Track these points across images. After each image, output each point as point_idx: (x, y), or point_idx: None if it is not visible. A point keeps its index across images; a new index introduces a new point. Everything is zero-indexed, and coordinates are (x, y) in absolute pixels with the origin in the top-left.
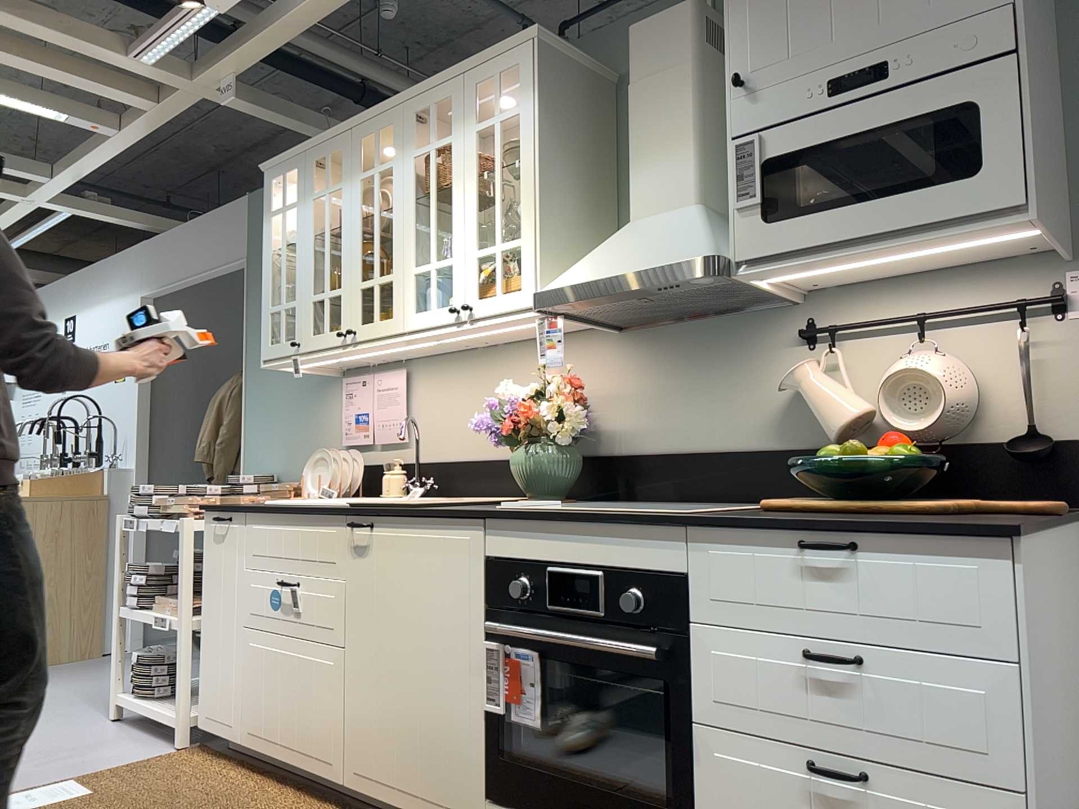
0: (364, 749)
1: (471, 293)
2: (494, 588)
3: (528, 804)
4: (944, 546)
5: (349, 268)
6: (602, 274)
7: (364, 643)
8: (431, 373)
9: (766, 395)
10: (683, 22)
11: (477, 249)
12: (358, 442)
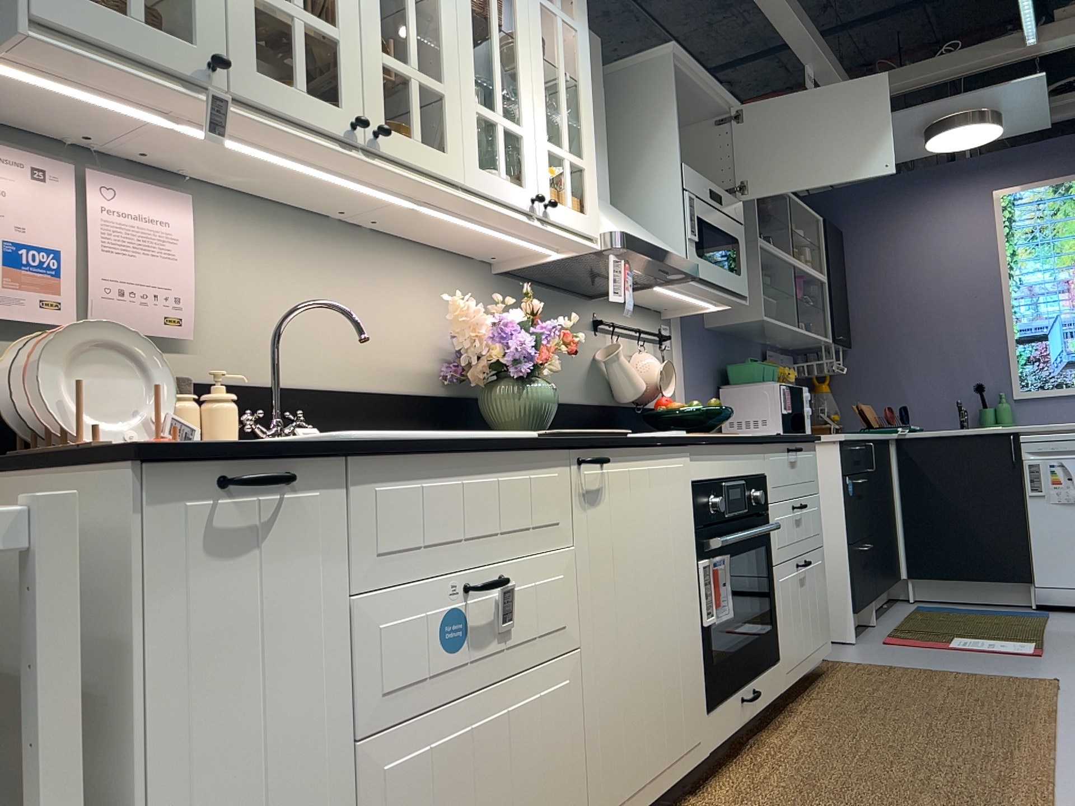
0: (614, 770)
1: (546, 189)
2: (699, 508)
3: (727, 688)
4: (809, 447)
5: (357, 8)
6: (650, 242)
7: (606, 624)
8: (240, 225)
9: (582, 362)
10: (601, 54)
11: (550, 142)
12: (10, 315)
